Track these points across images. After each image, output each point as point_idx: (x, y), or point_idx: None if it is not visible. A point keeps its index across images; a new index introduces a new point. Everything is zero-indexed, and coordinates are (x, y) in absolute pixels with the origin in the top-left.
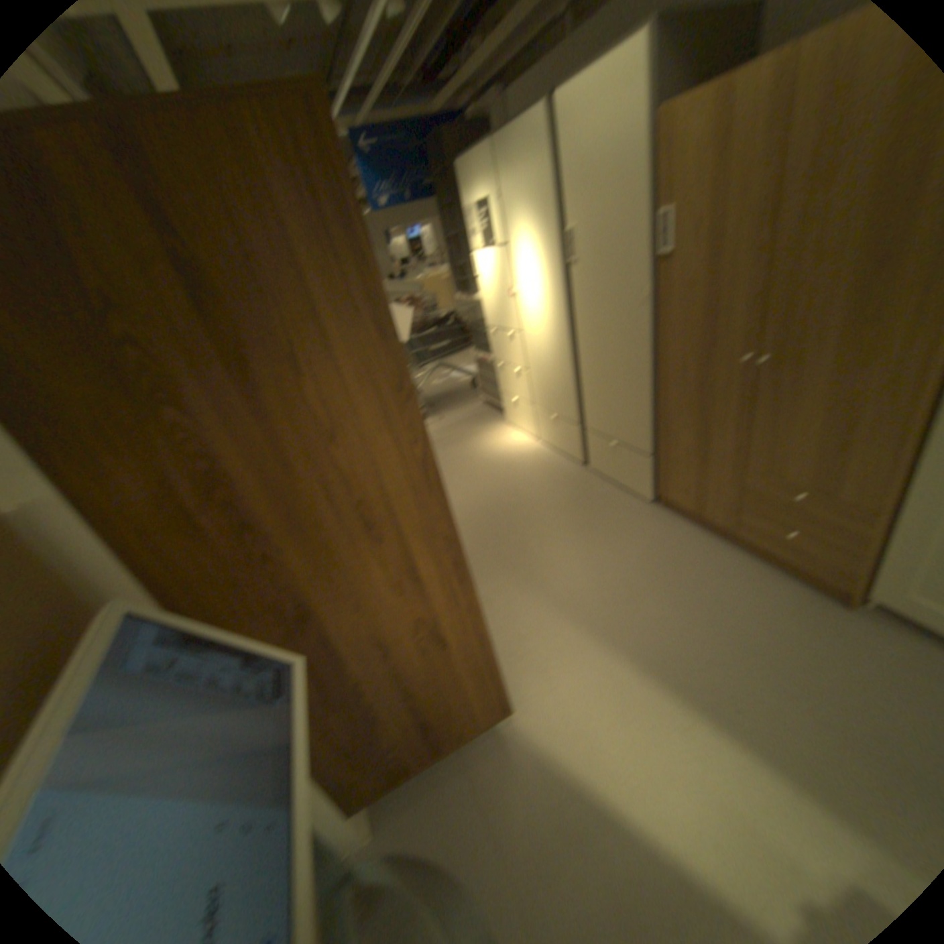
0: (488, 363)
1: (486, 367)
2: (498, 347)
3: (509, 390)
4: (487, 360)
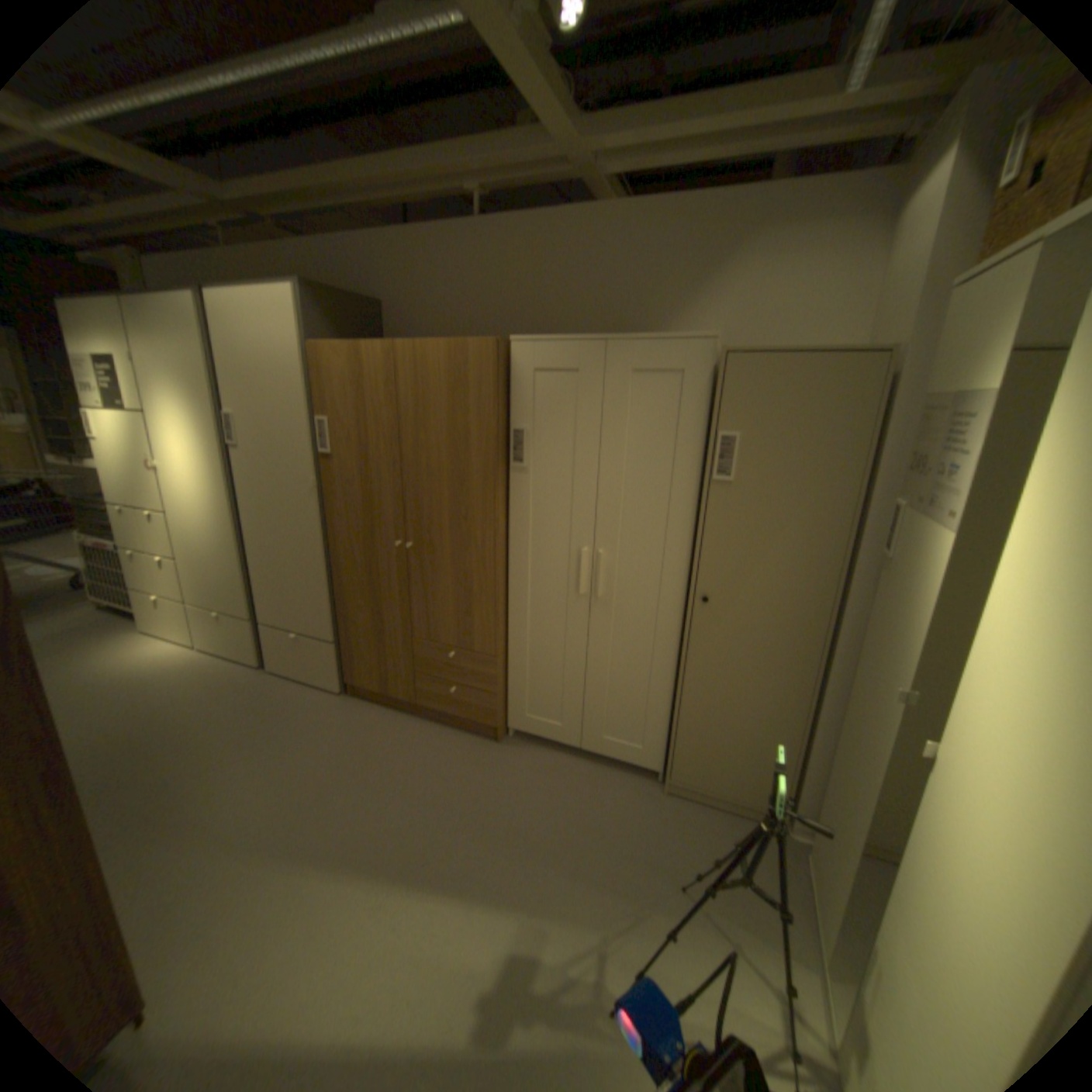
0: (102, 553)
1: (97, 558)
2: (122, 531)
3: (140, 588)
4: (101, 548)
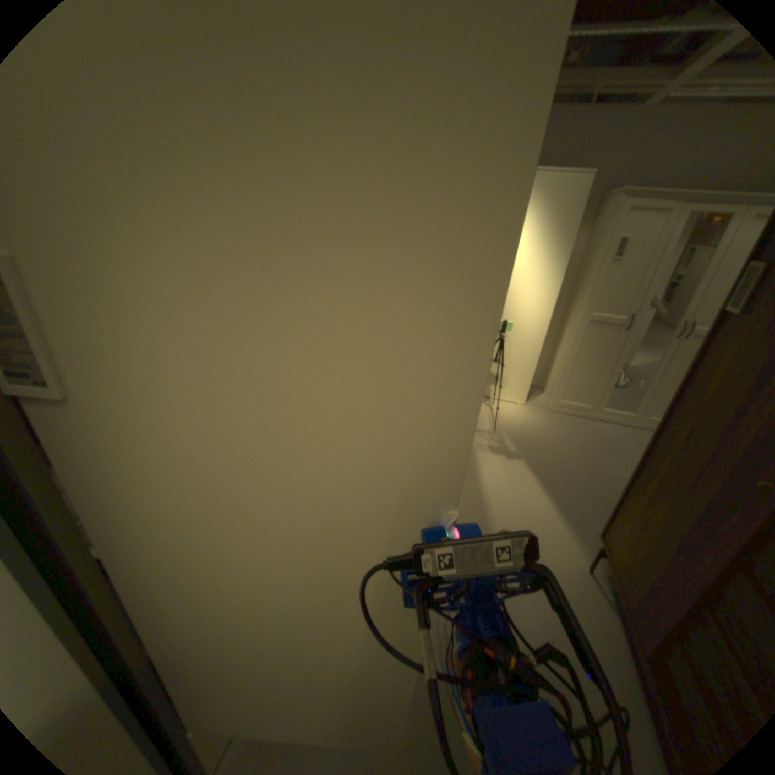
0: None
1: None
2: None
3: None
4: None
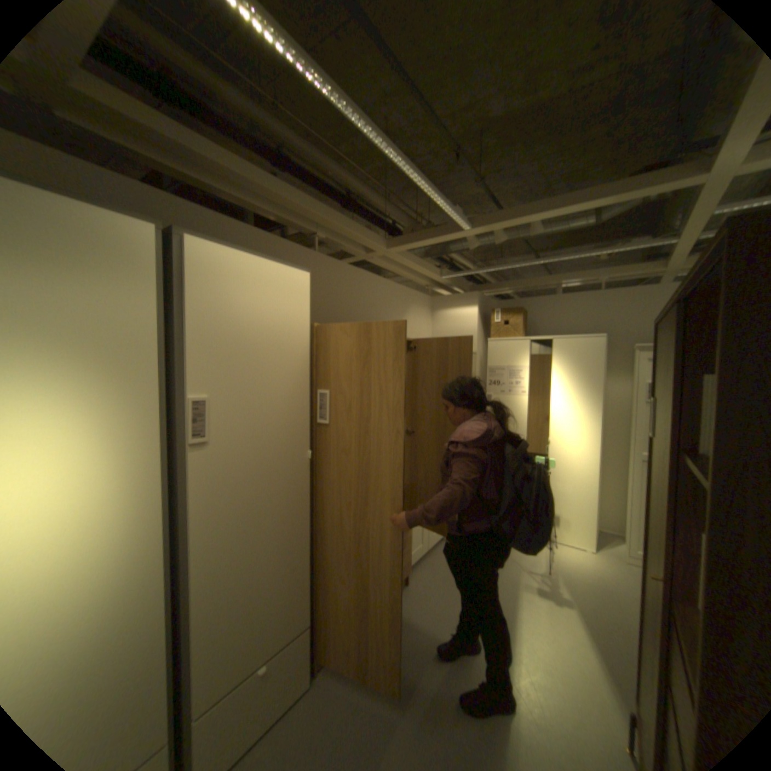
0: None
1: None
2: None
3: None
4: None
